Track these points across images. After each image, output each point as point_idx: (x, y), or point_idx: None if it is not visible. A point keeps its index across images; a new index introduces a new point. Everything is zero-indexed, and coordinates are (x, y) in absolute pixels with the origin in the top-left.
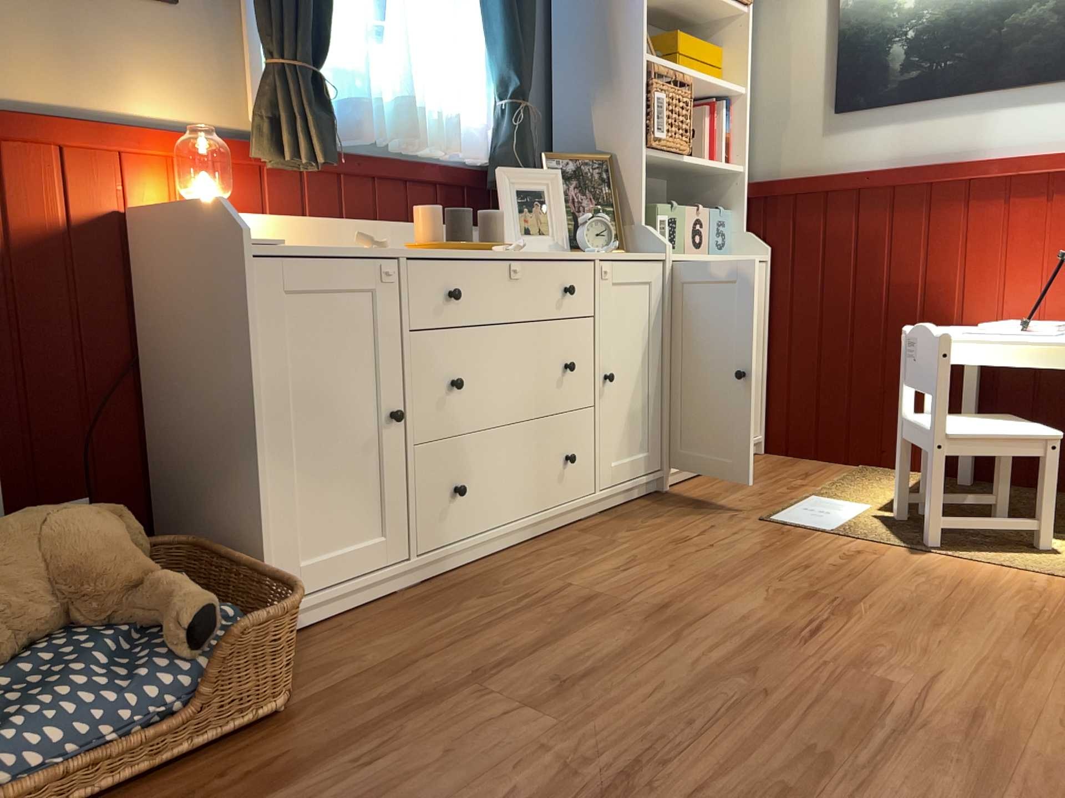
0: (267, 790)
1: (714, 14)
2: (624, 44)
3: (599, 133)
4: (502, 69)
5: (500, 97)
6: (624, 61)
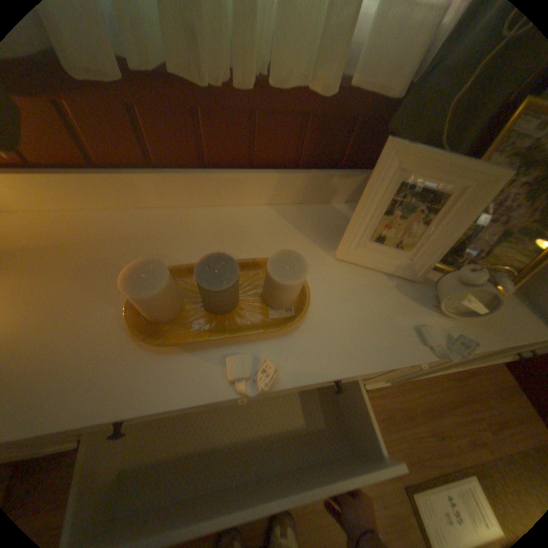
0: None
1: None
2: None
3: None
4: None
5: None
6: None
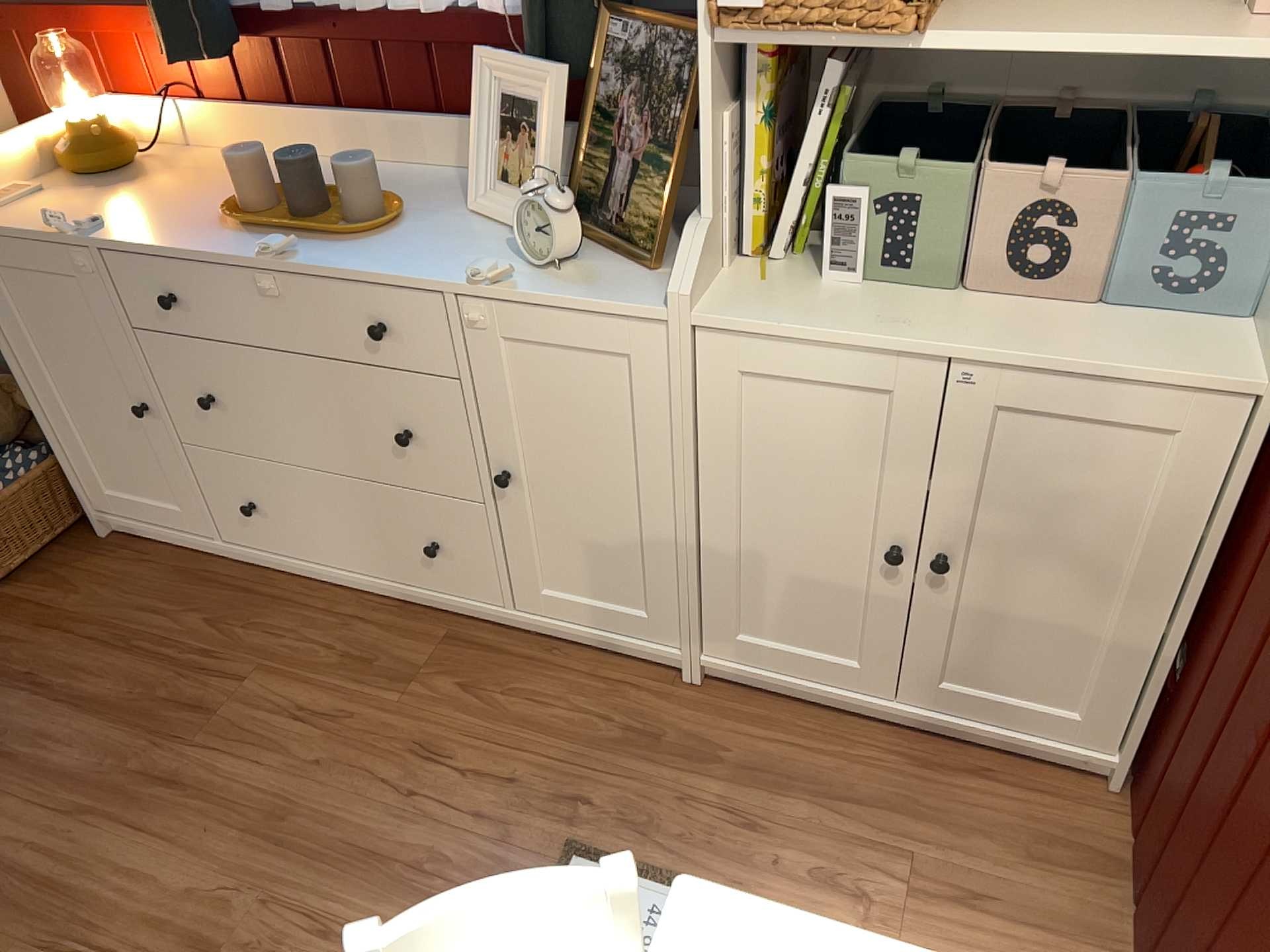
0: None
1: None
2: None
3: None
4: None
5: None
6: None
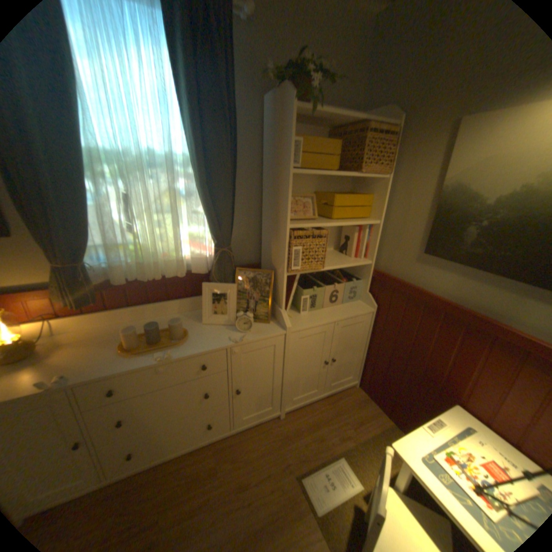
0: None
1: (368, 177)
2: (281, 217)
3: (272, 255)
4: (210, 232)
5: (213, 243)
6: (281, 226)
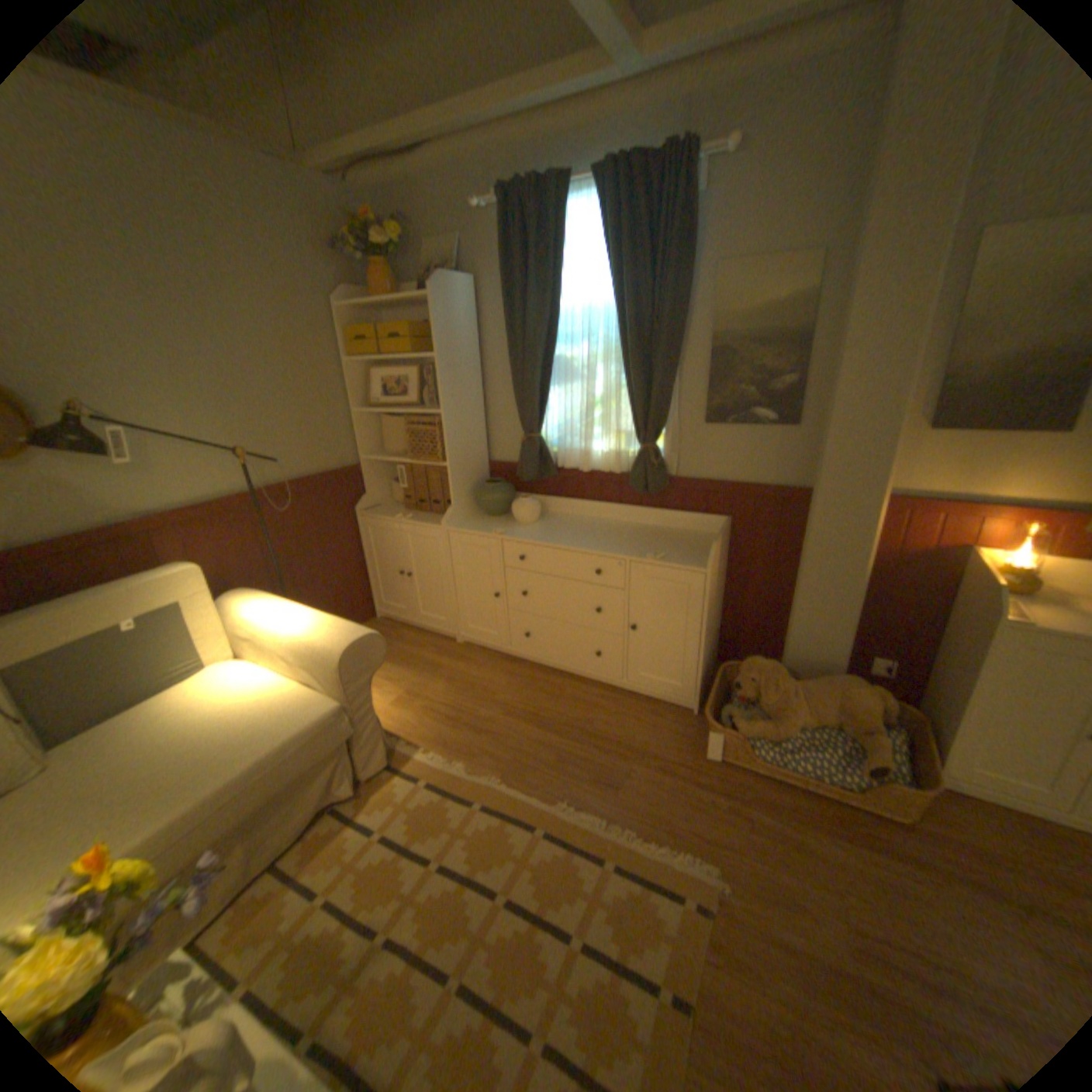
0: (871, 850)
1: None
2: None
3: None
4: None
5: None
6: None
